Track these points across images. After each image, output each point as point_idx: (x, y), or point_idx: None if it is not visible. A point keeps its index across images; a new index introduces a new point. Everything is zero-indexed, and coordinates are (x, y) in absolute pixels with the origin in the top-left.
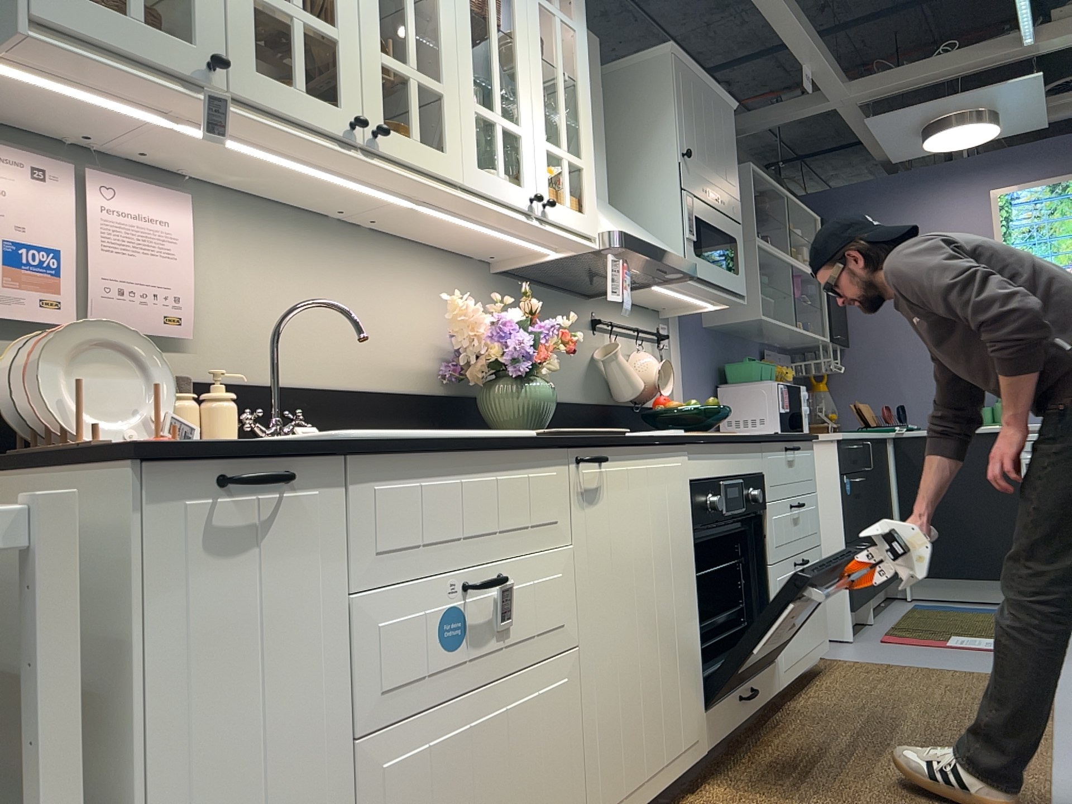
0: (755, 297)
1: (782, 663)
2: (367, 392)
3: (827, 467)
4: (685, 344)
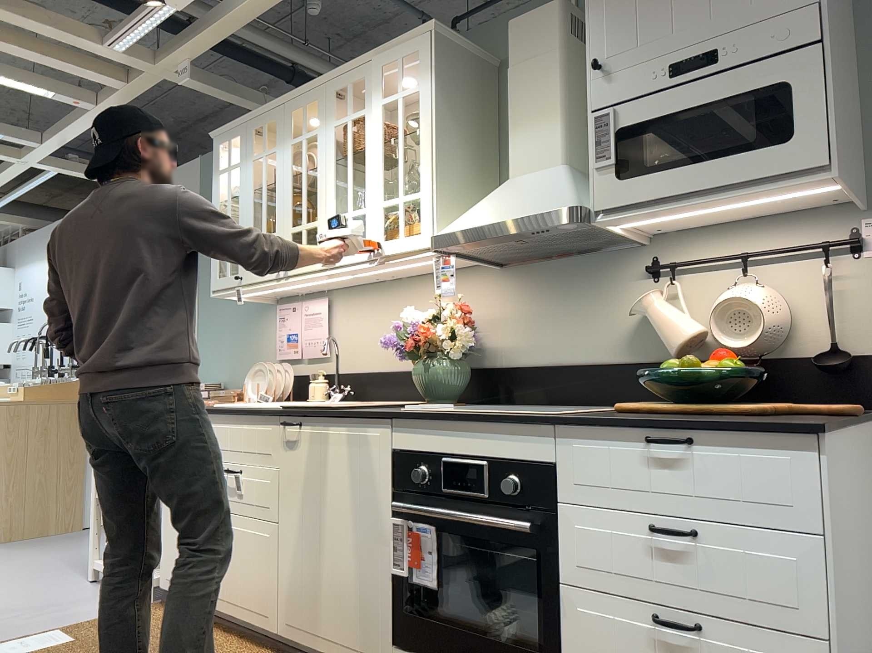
0: None
1: None
2: (399, 371)
3: None
4: None
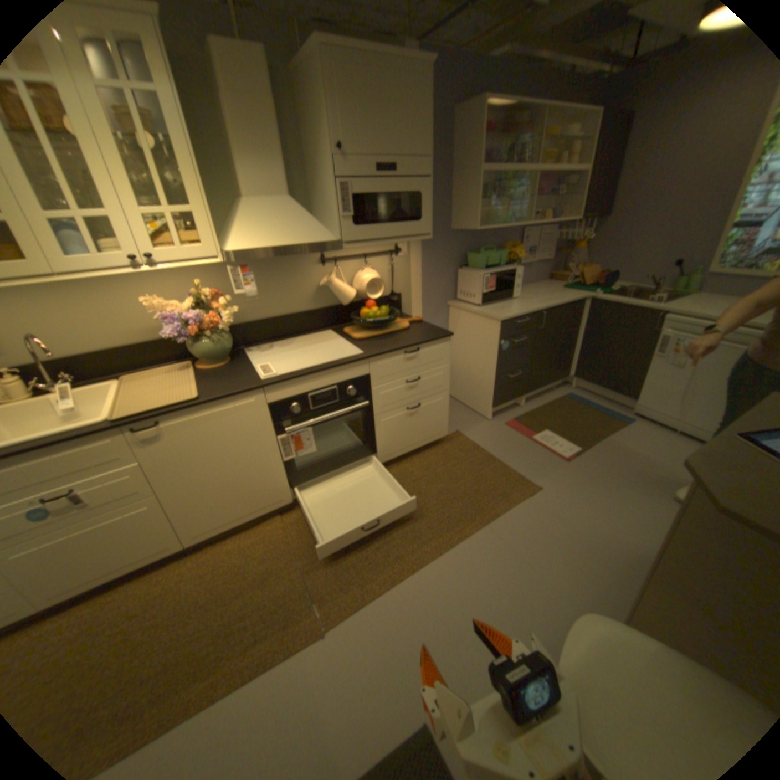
0: (481, 210)
1: (382, 454)
2: (126, 346)
3: (493, 334)
4: (424, 248)
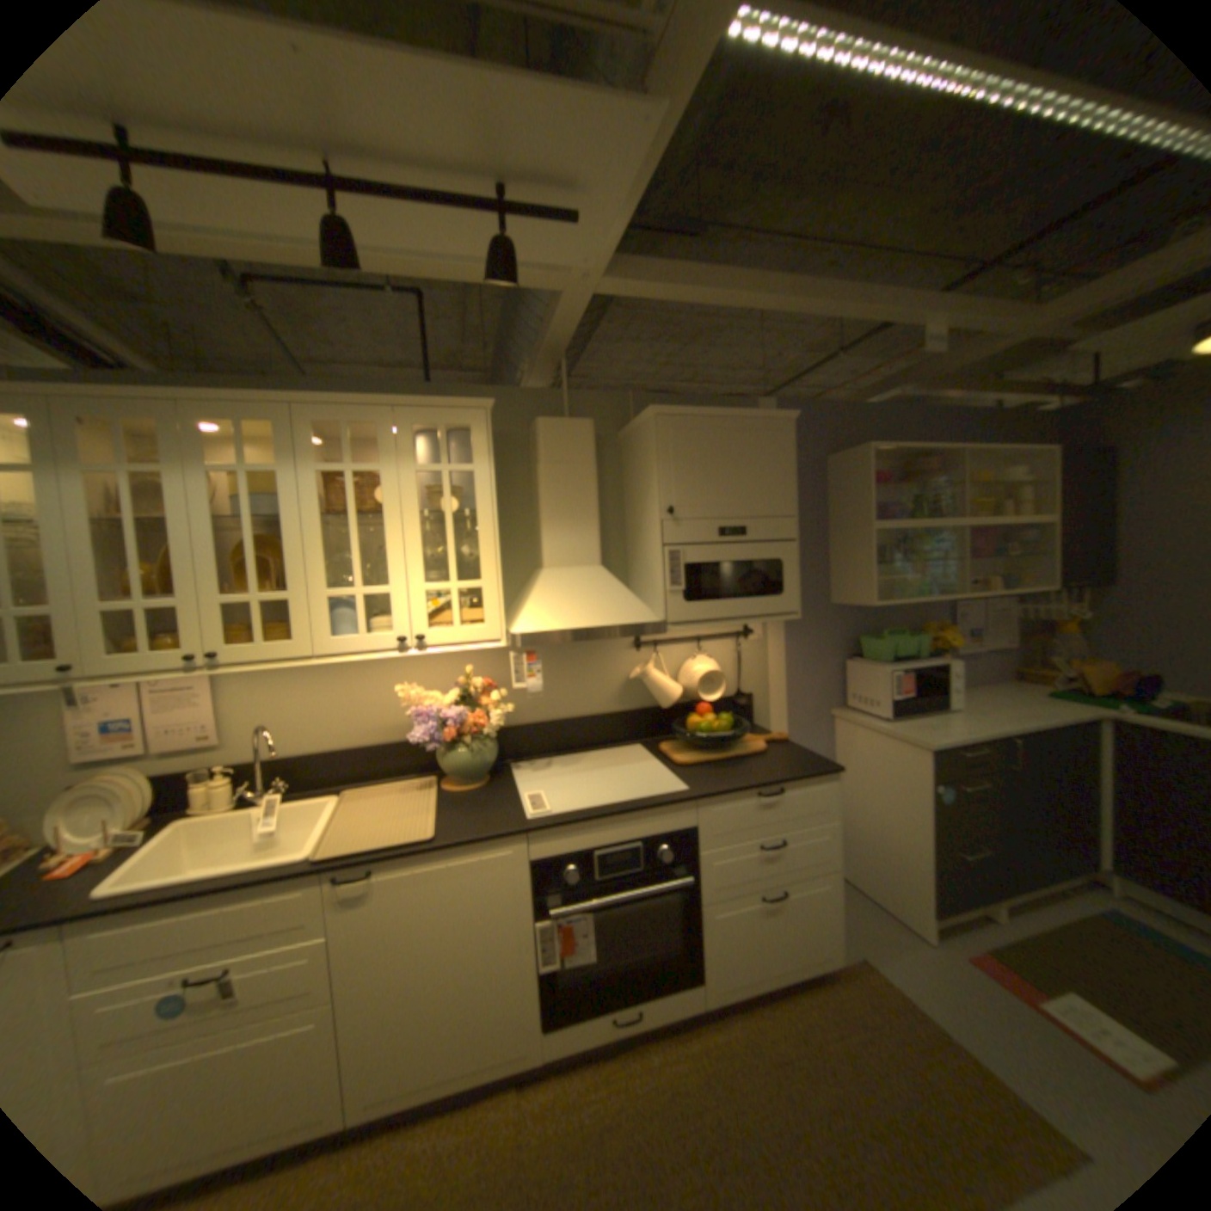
0: (879, 579)
1: (716, 990)
2: (363, 747)
3: (923, 773)
4: (791, 629)
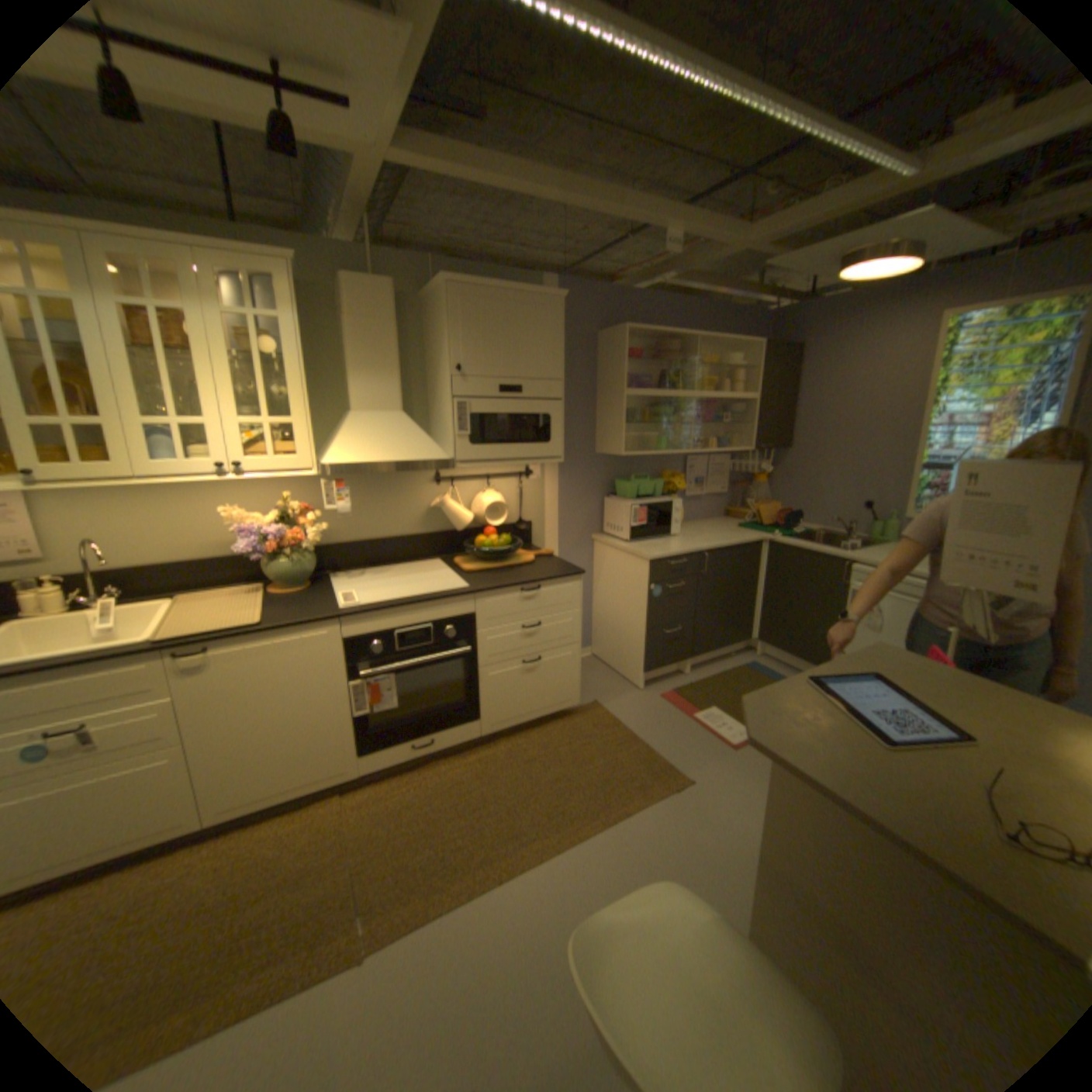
0: (627, 435)
1: (487, 722)
2: (192, 561)
3: (642, 576)
4: (563, 472)
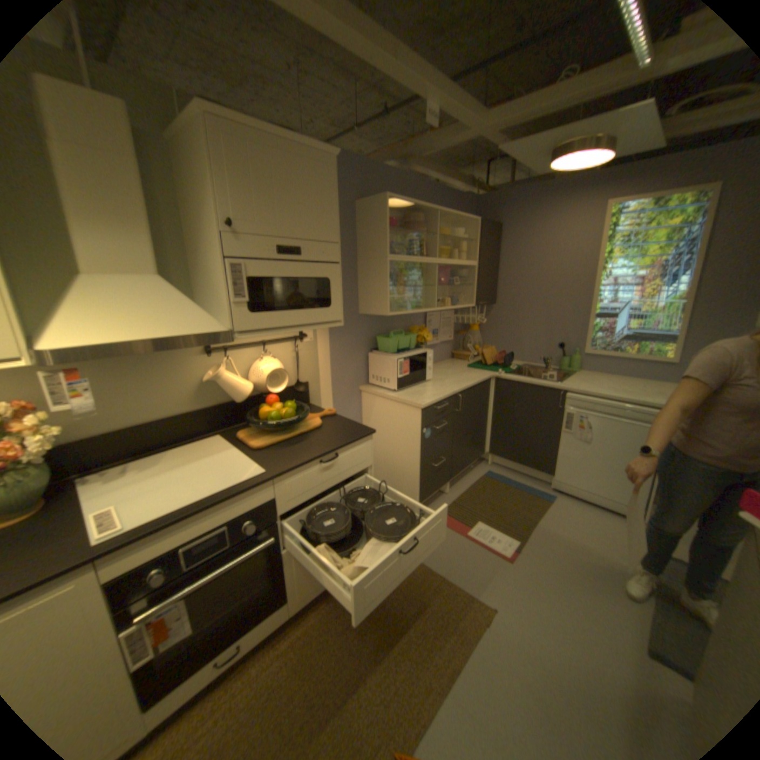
0: (389, 296)
1: (294, 601)
2: None
3: (414, 421)
4: (332, 332)
